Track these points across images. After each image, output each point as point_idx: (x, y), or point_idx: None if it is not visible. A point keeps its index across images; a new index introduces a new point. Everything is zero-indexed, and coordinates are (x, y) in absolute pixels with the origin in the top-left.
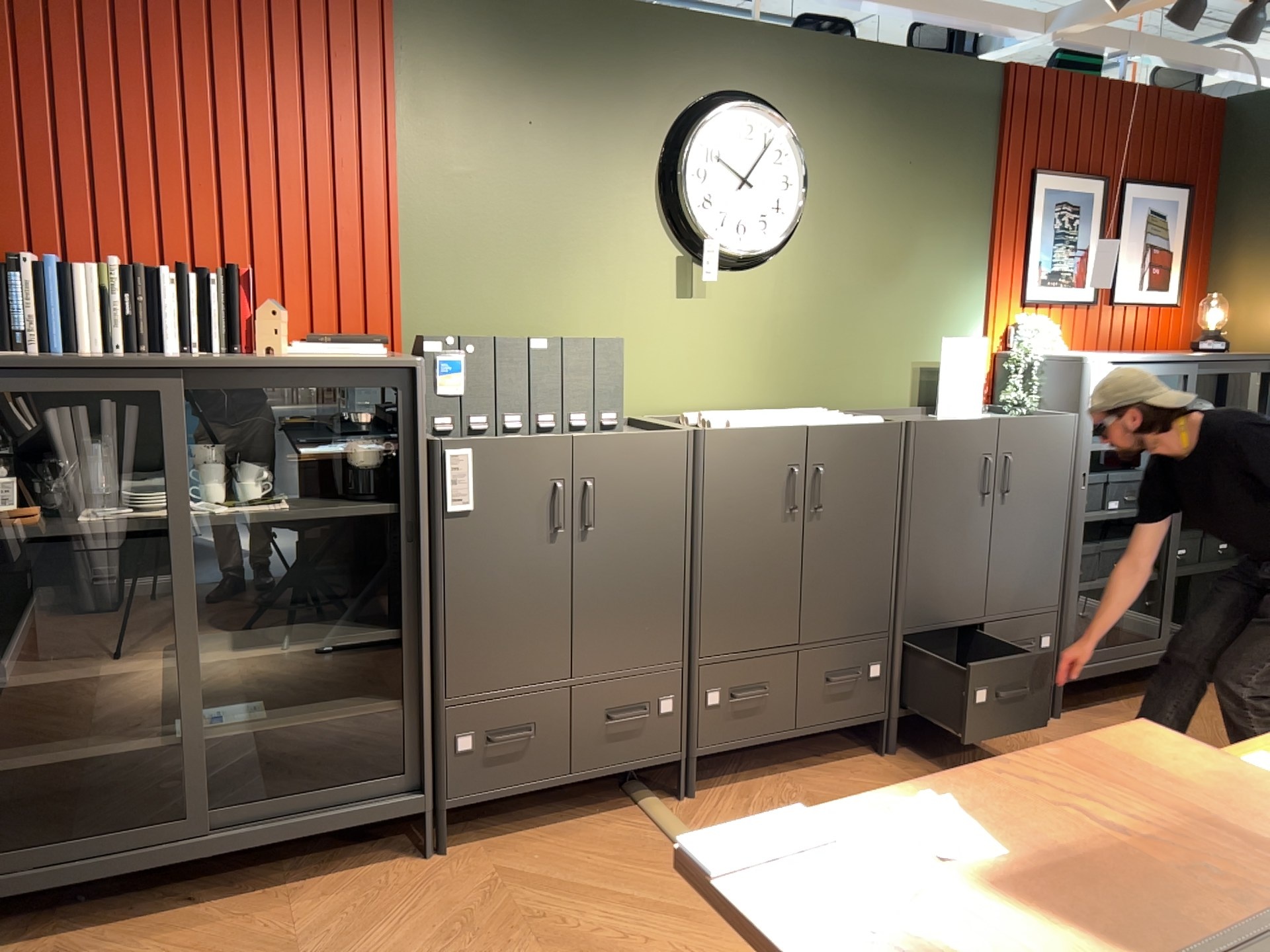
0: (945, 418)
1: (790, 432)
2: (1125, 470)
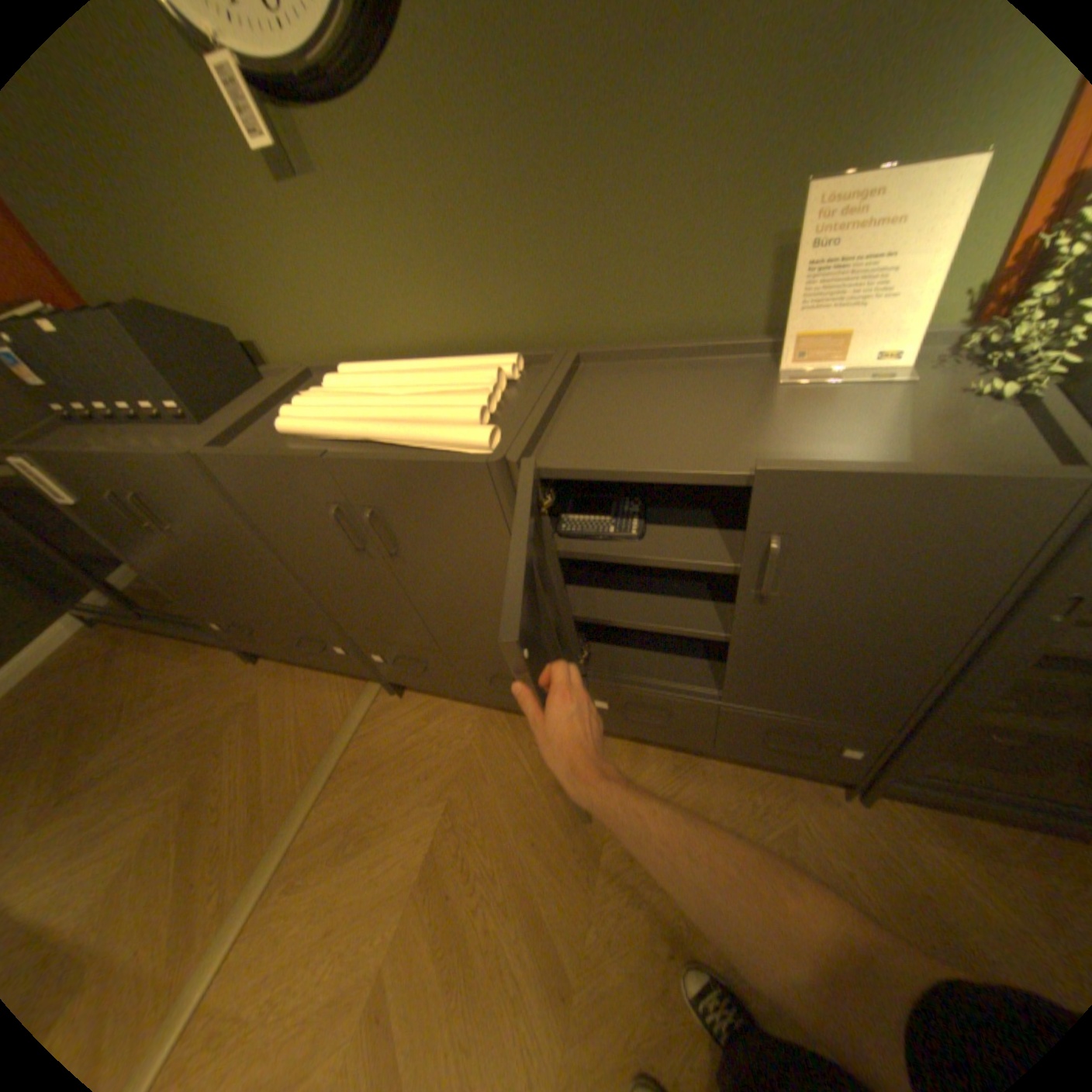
0: (785, 381)
1: (298, 464)
2: None
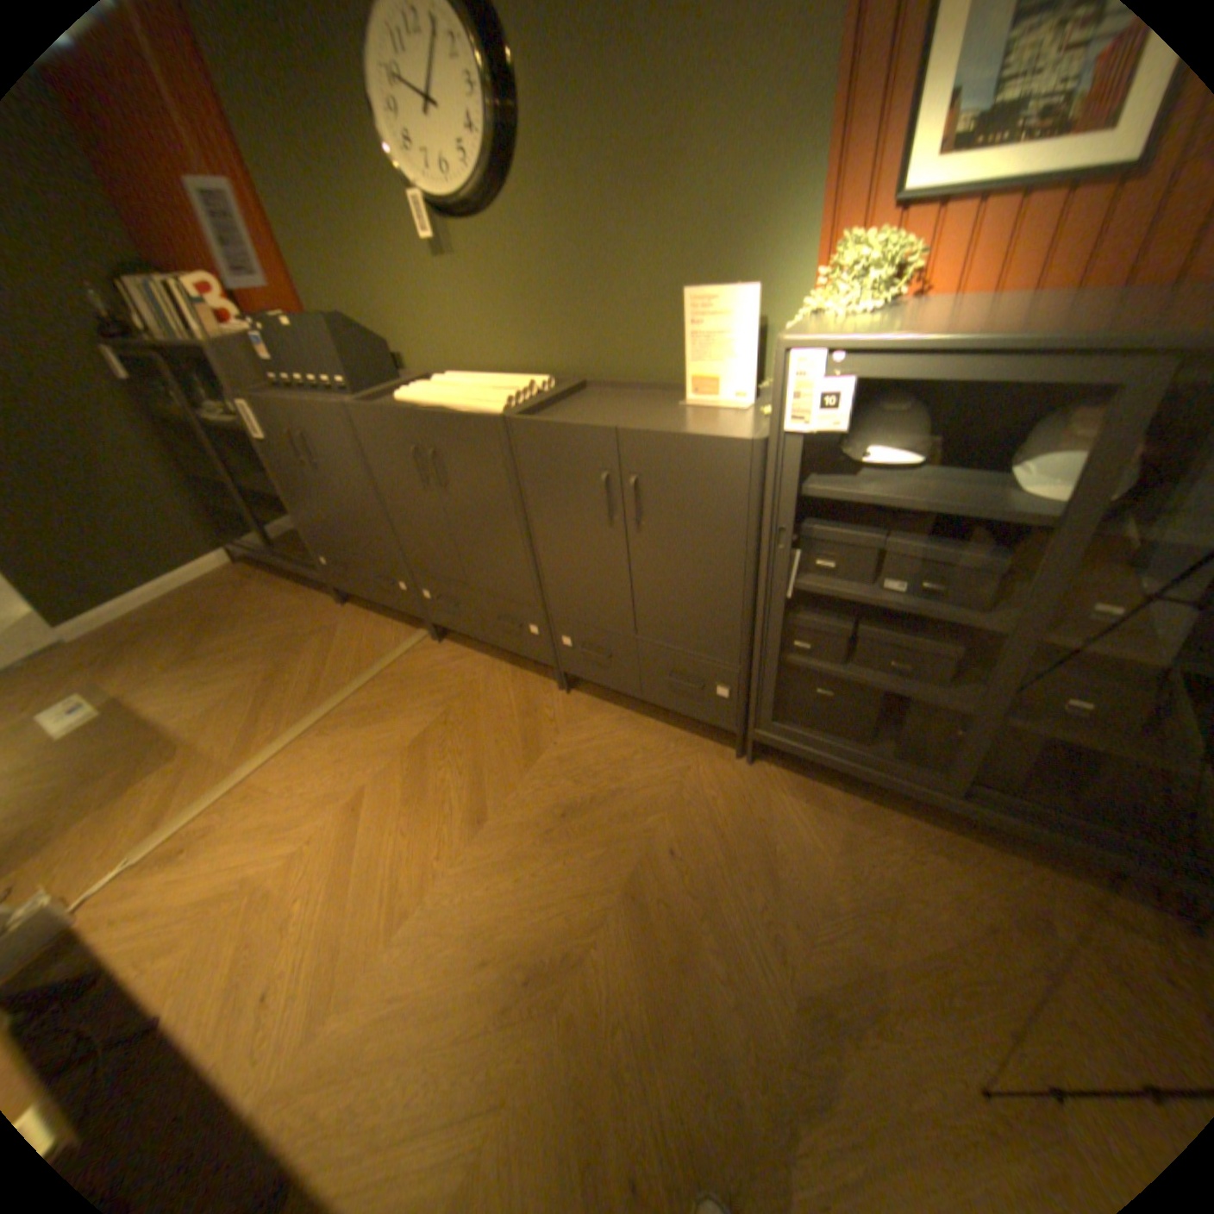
0: (687, 406)
1: (401, 414)
2: (958, 541)
